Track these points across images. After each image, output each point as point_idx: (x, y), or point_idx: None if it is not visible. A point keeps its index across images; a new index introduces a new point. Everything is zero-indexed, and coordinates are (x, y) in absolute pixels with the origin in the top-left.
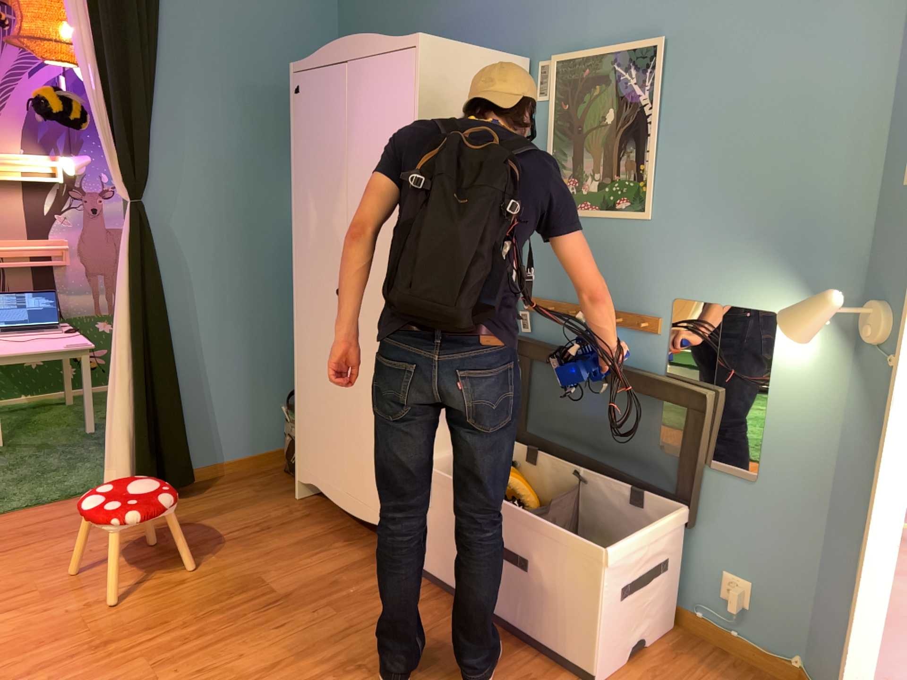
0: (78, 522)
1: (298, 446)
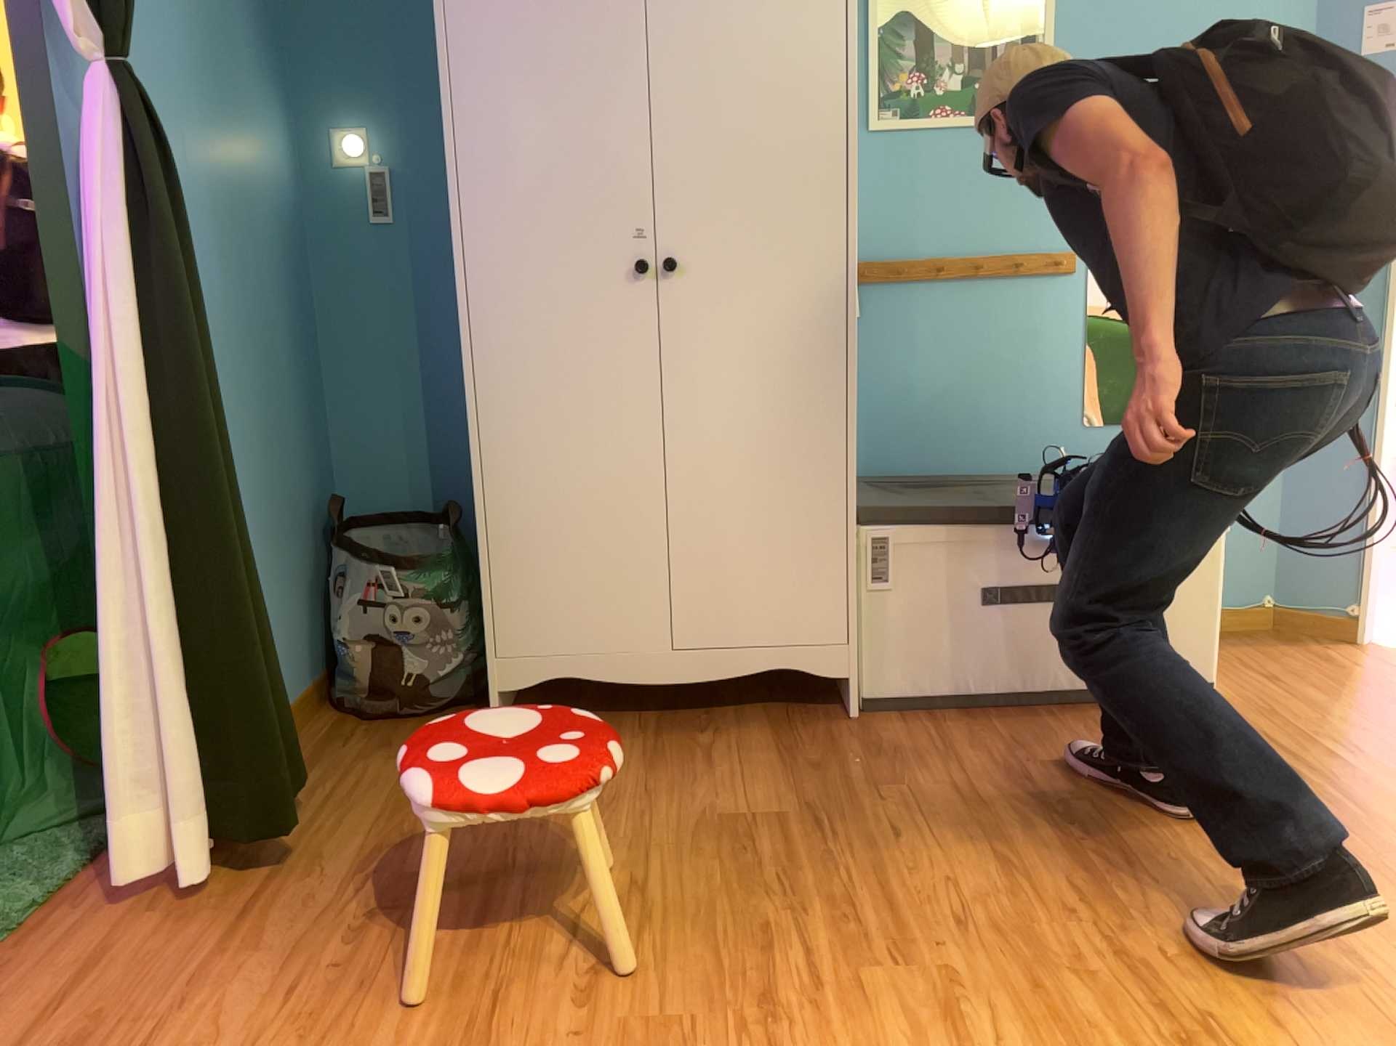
0: (149, 961)
1: (500, 618)
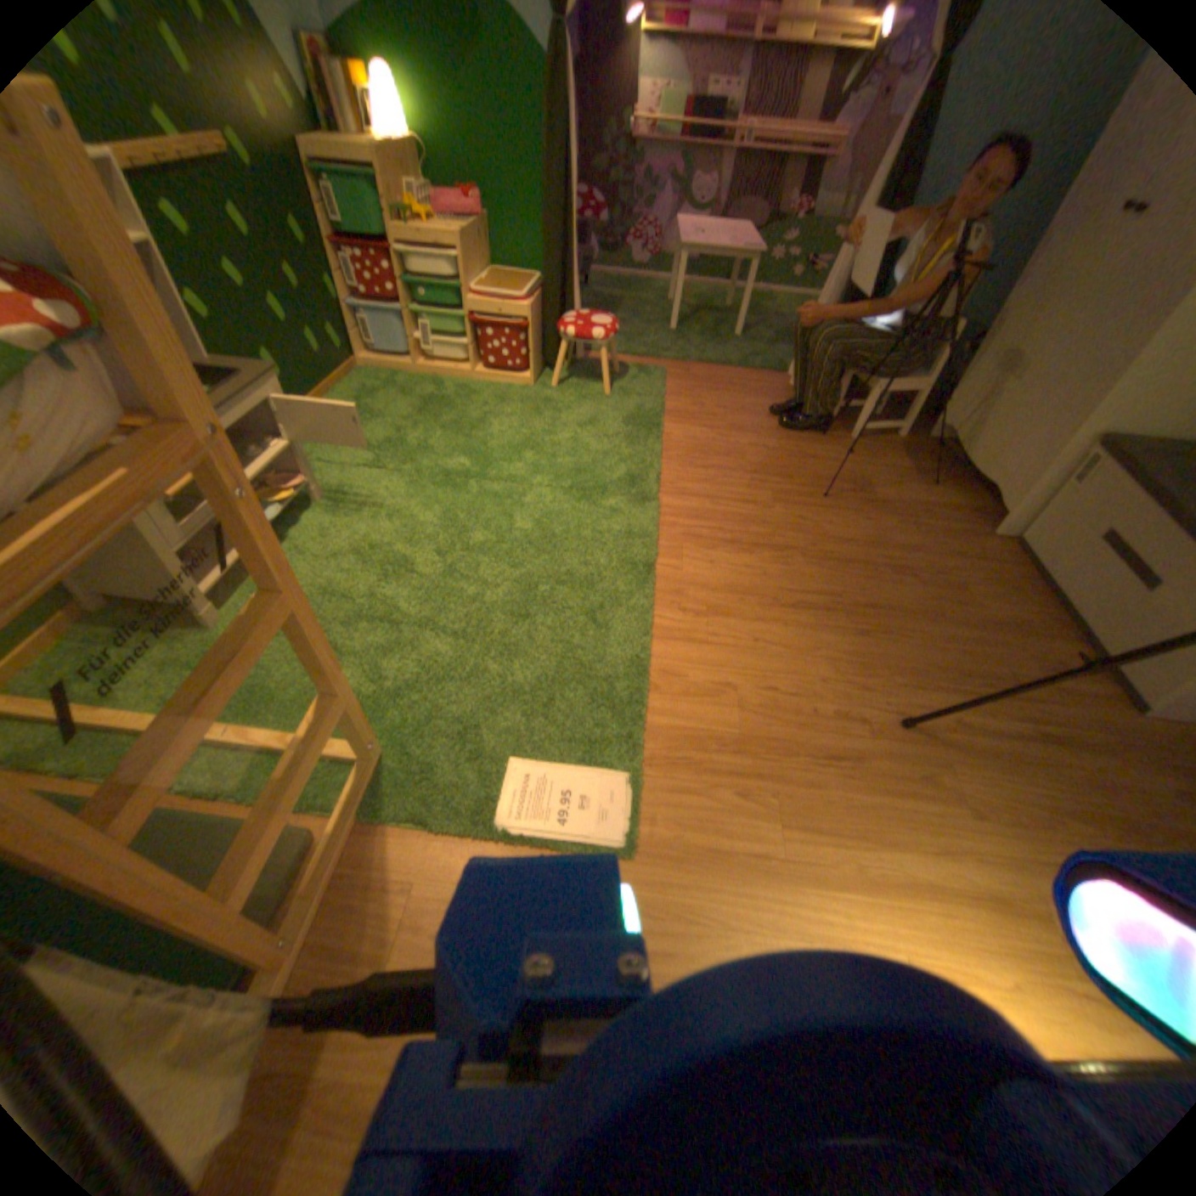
0: (758, 391)
1: (953, 391)
